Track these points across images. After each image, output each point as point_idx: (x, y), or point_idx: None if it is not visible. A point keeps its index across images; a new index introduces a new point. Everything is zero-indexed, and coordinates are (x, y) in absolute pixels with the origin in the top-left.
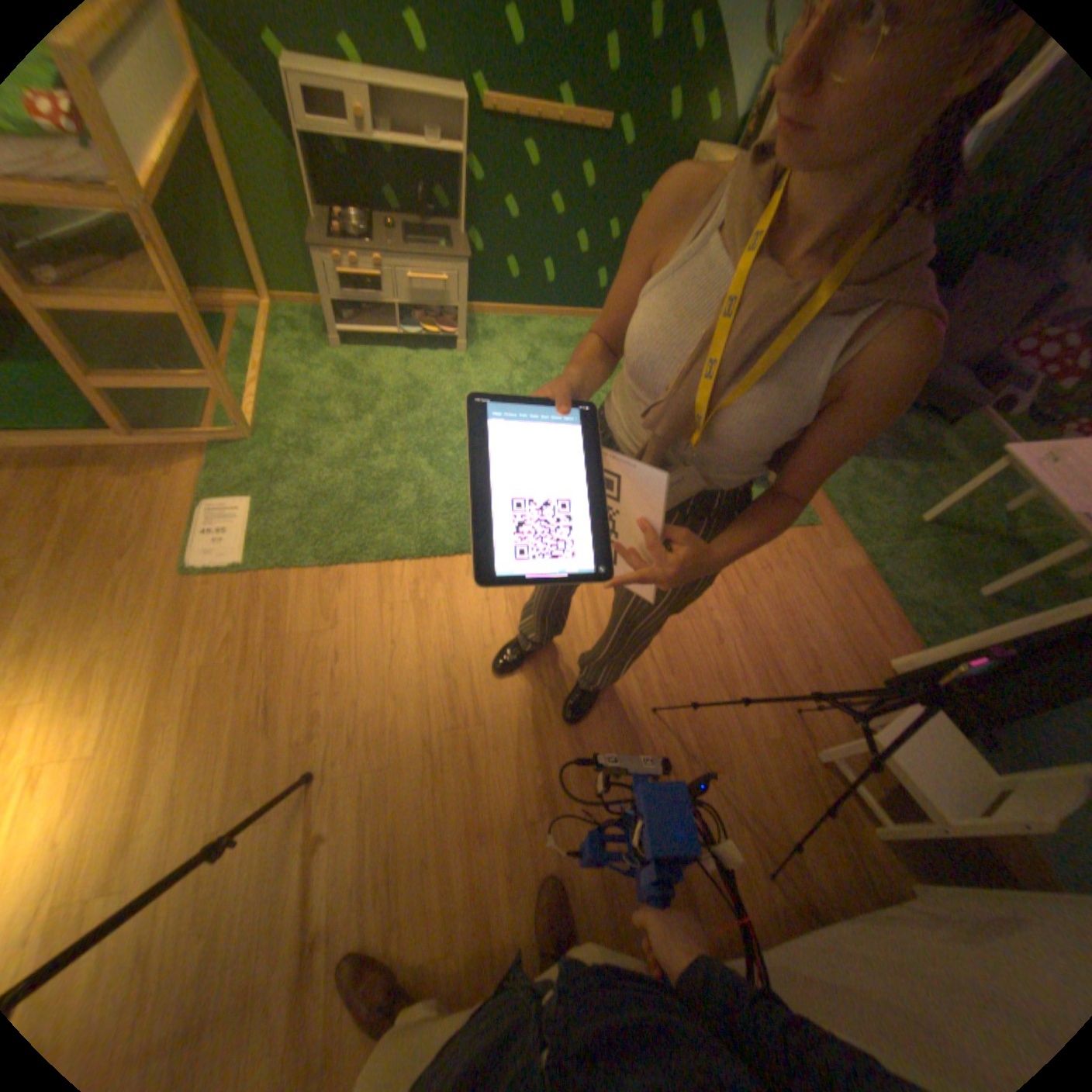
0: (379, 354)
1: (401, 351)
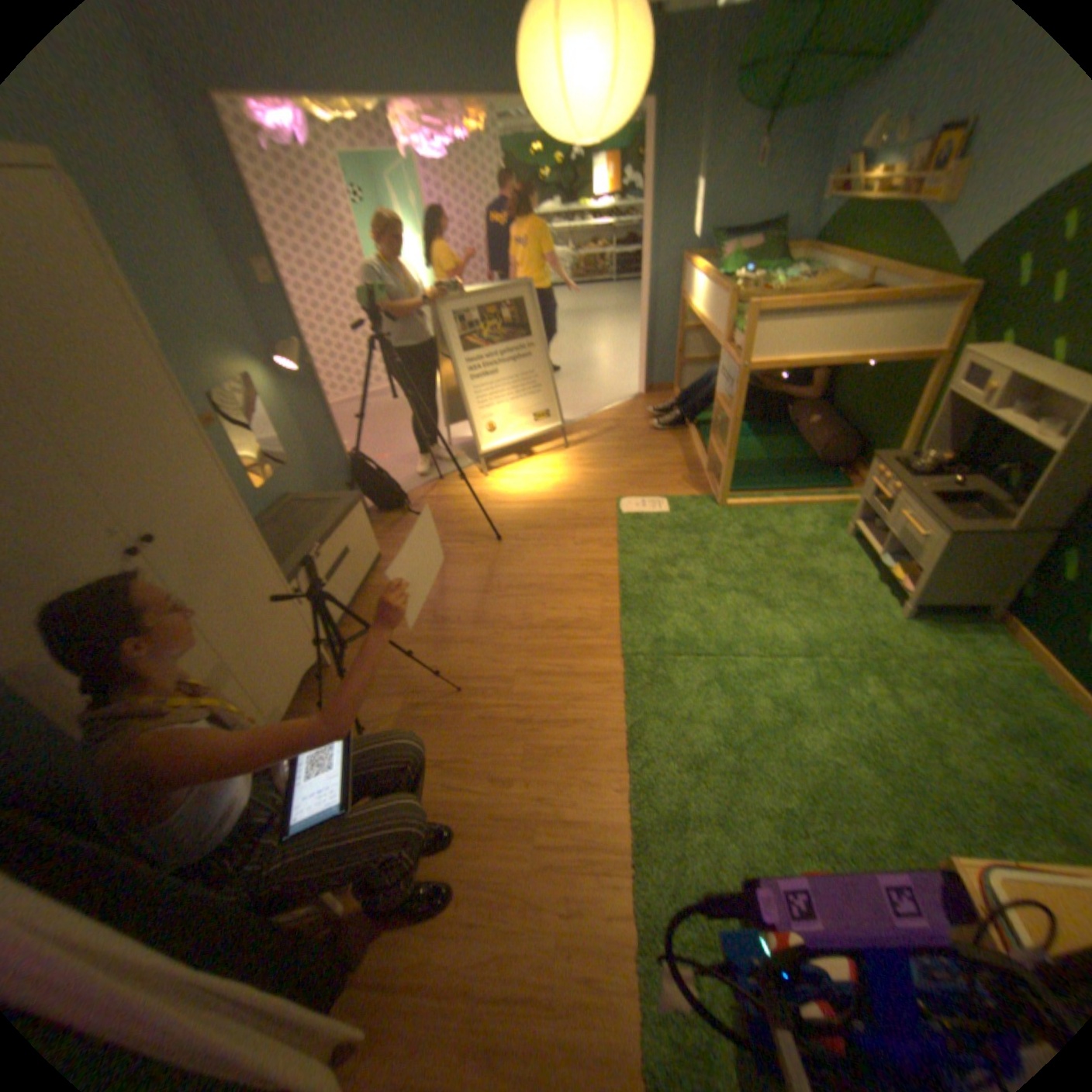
0: (858, 561)
1: (874, 575)
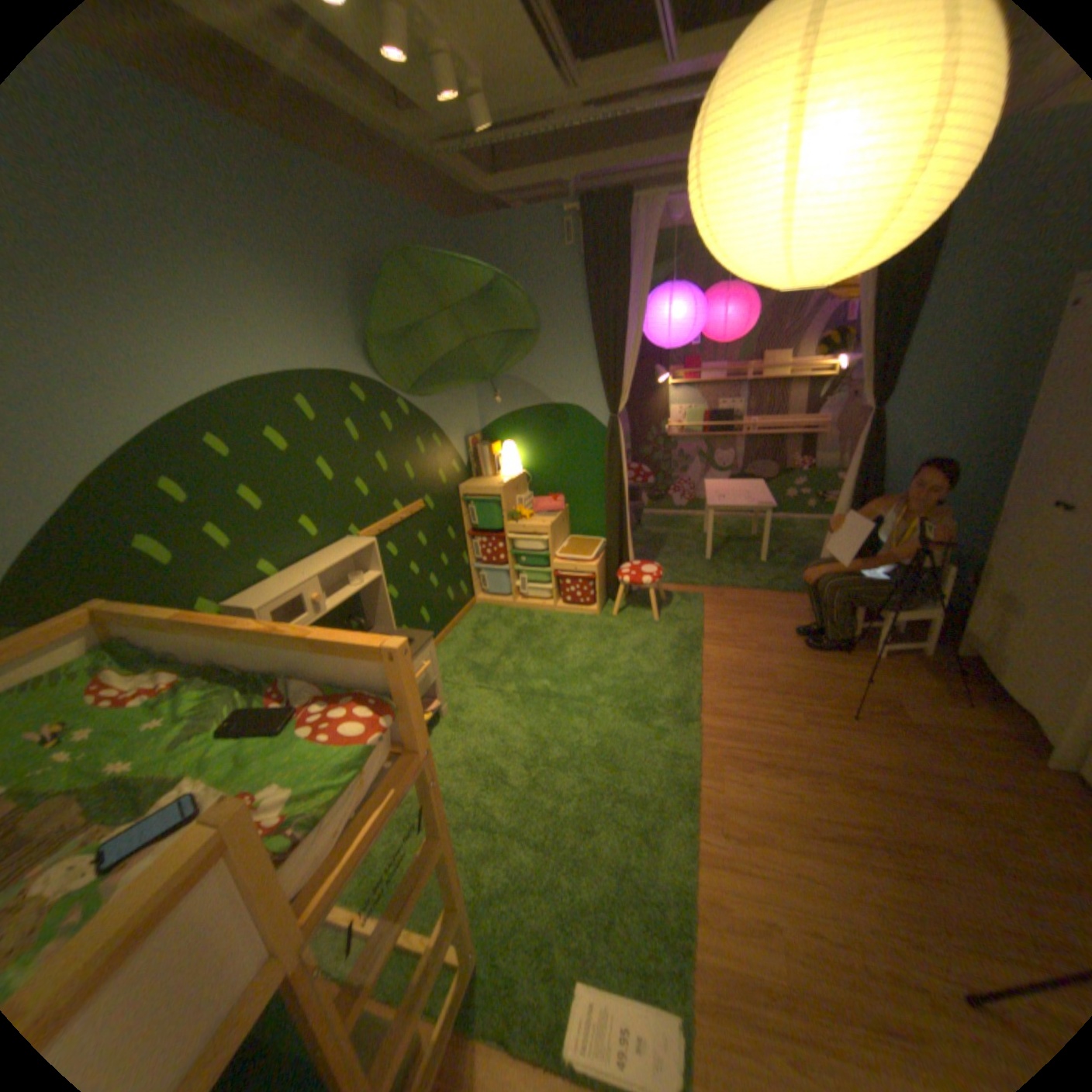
0: None
1: None
